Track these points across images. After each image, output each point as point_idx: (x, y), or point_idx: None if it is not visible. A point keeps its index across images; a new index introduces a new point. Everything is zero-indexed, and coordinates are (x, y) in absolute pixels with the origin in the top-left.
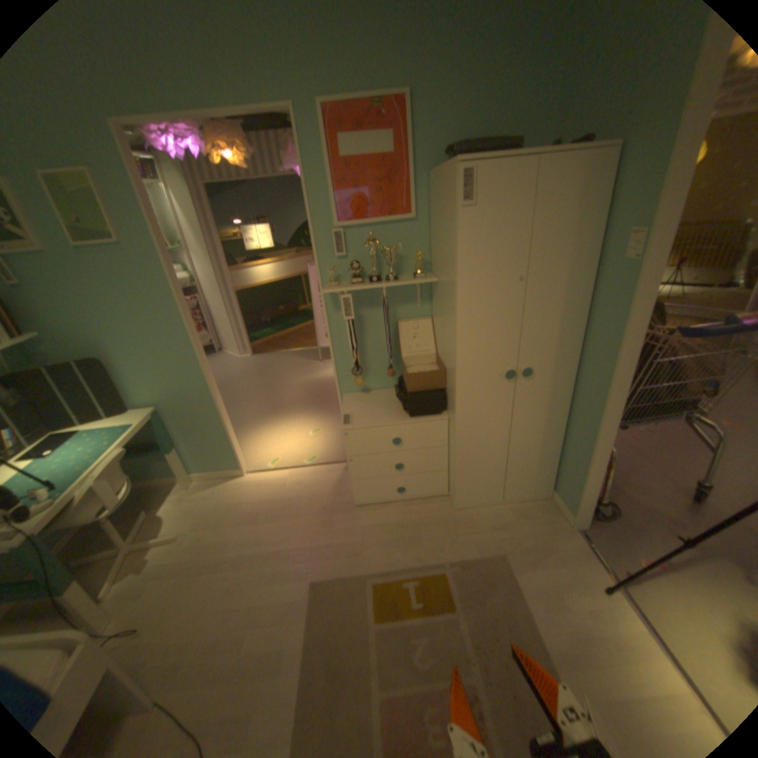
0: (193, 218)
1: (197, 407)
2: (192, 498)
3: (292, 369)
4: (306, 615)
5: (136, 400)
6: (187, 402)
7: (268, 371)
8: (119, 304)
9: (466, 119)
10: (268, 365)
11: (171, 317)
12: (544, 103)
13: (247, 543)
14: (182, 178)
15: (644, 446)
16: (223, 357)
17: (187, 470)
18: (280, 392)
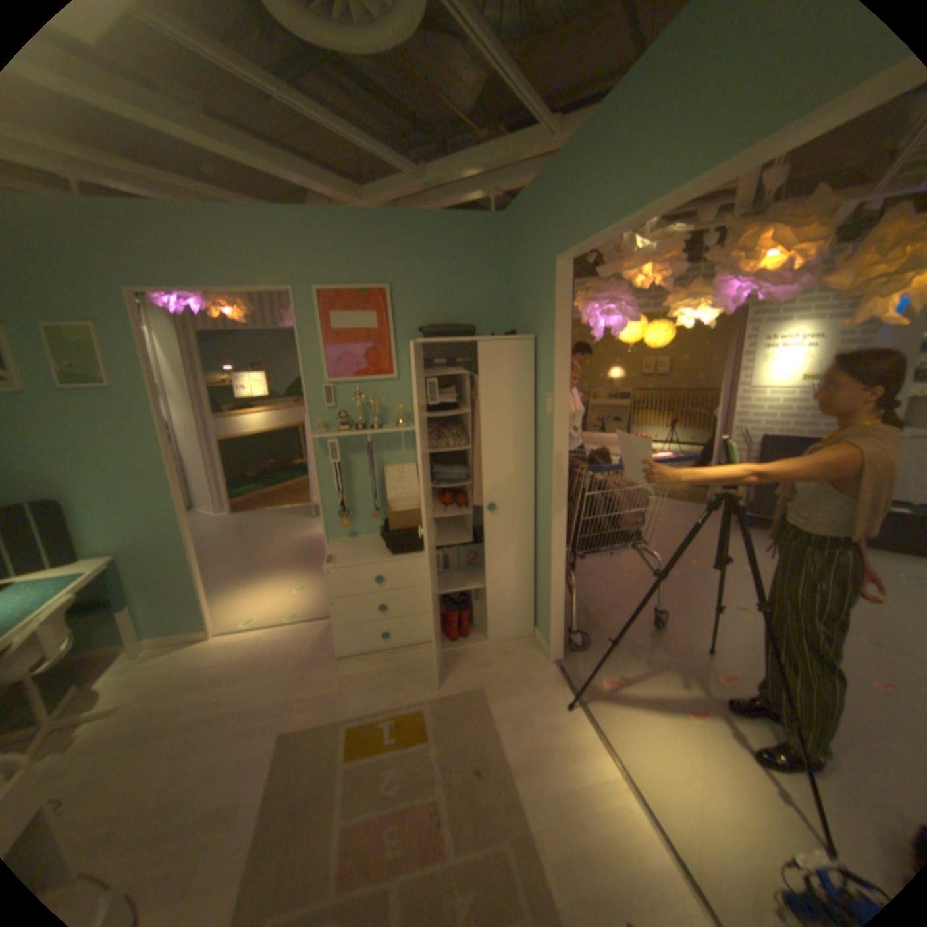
0: (179, 362)
1: (165, 556)
2: (142, 666)
3: (279, 527)
4: (270, 765)
5: (91, 549)
6: (153, 550)
7: (249, 530)
8: (95, 445)
9: (436, 308)
10: (250, 523)
11: (151, 458)
12: (495, 302)
13: (208, 705)
14: (172, 324)
15: (623, 586)
16: (193, 515)
17: (139, 634)
18: (262, 551)
